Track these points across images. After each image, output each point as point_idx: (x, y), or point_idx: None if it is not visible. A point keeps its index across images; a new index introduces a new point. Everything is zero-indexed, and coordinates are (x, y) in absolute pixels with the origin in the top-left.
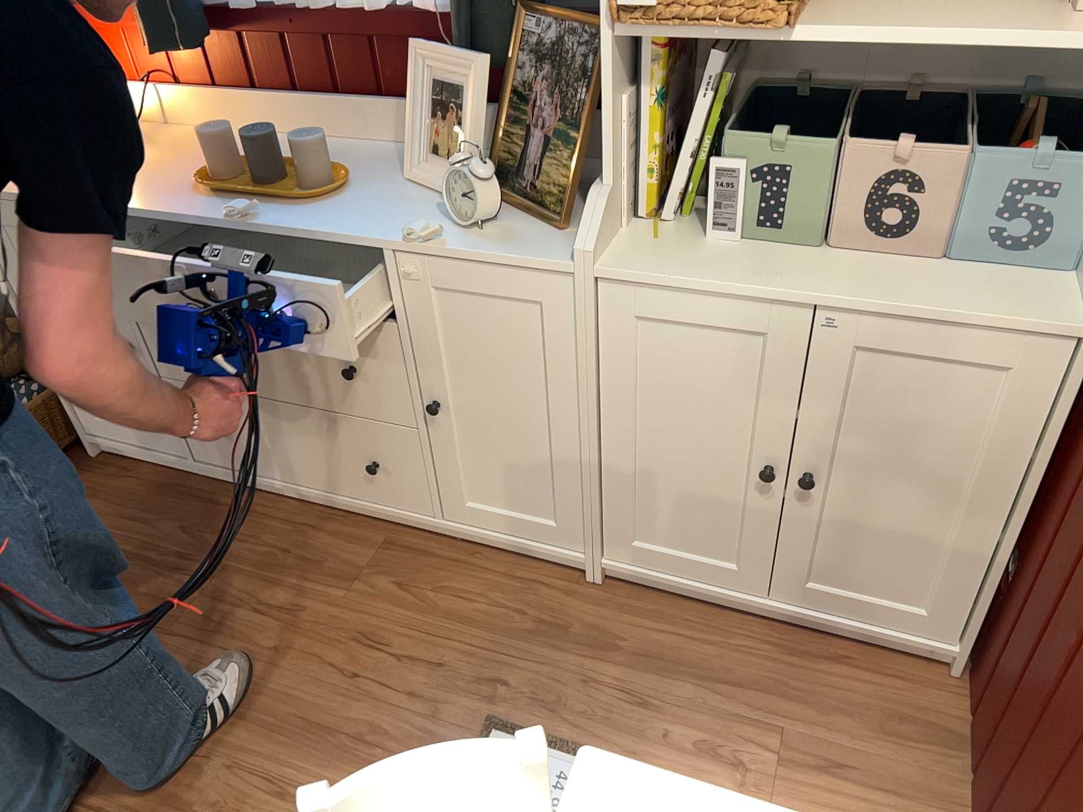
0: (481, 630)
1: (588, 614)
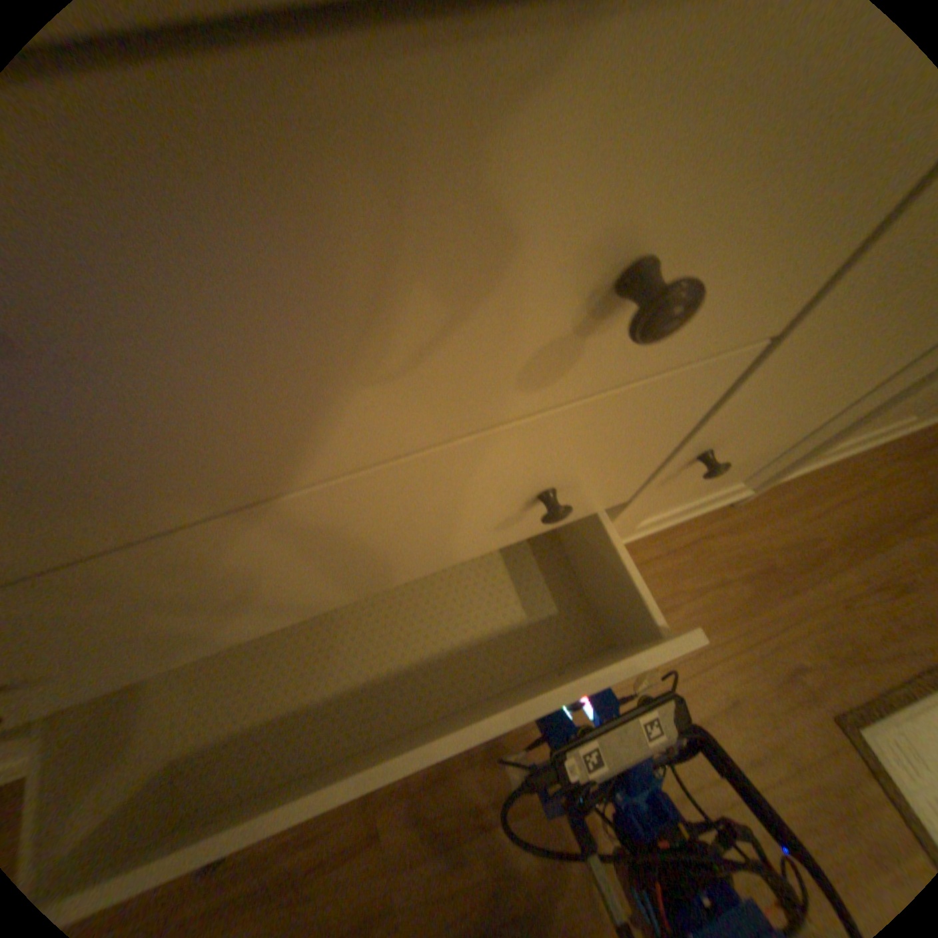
0: (725, 640)
1: (777, 542)
